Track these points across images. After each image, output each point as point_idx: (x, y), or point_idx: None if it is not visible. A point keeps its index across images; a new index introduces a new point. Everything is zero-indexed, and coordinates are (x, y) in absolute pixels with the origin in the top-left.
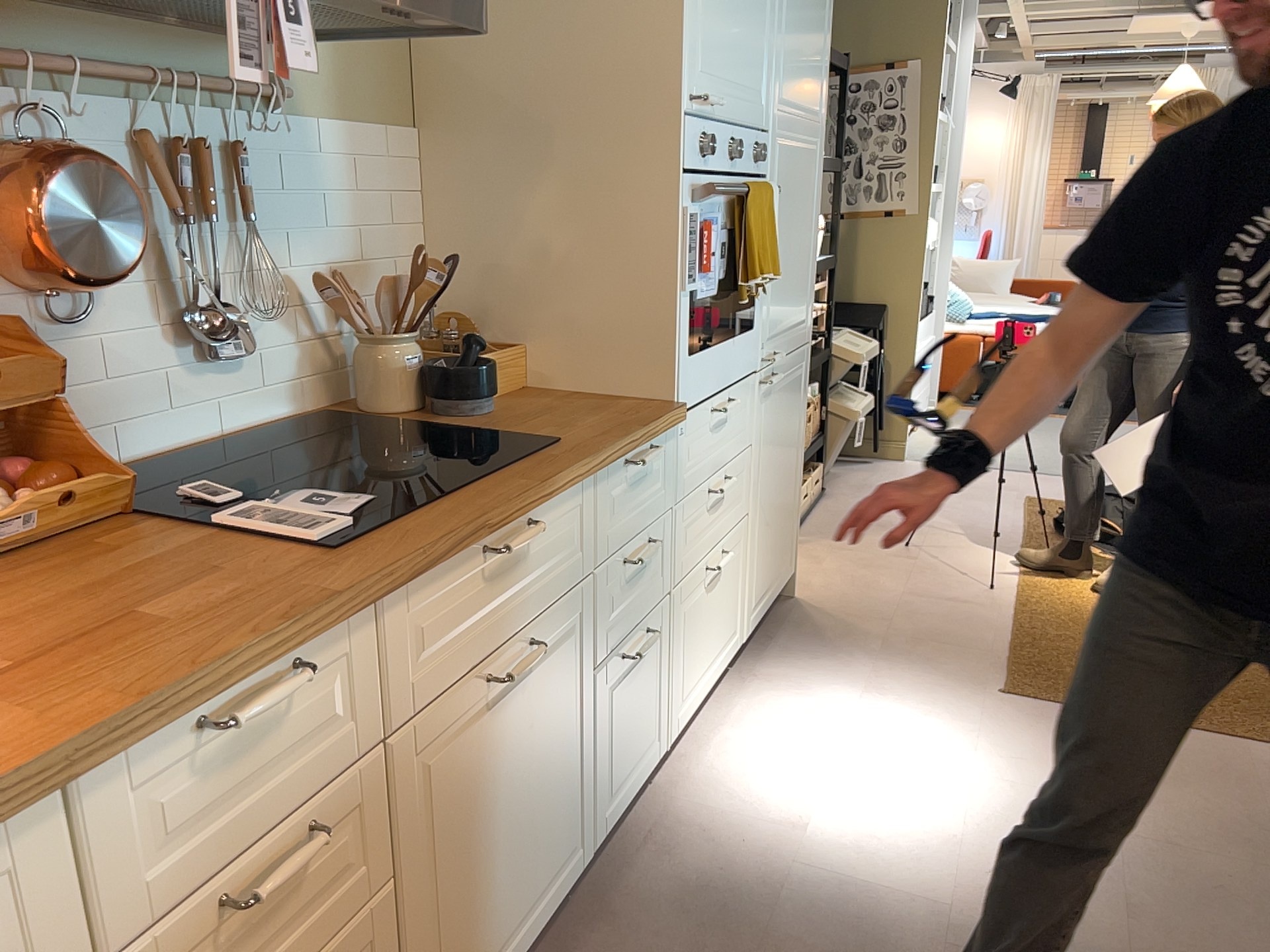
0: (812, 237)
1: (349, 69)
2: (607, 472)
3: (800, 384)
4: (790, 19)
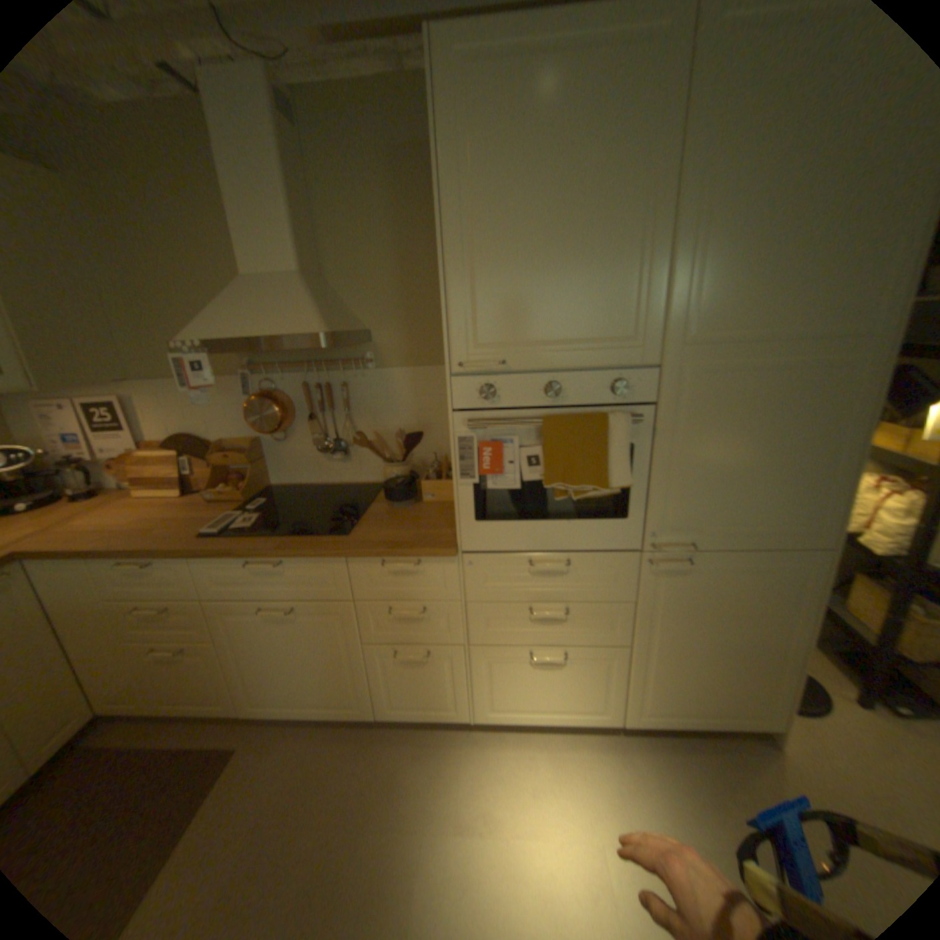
0: (842, 451)
1: (413, 343)
2: (360, 561)
3: (790, 583)
4: (721, 250)
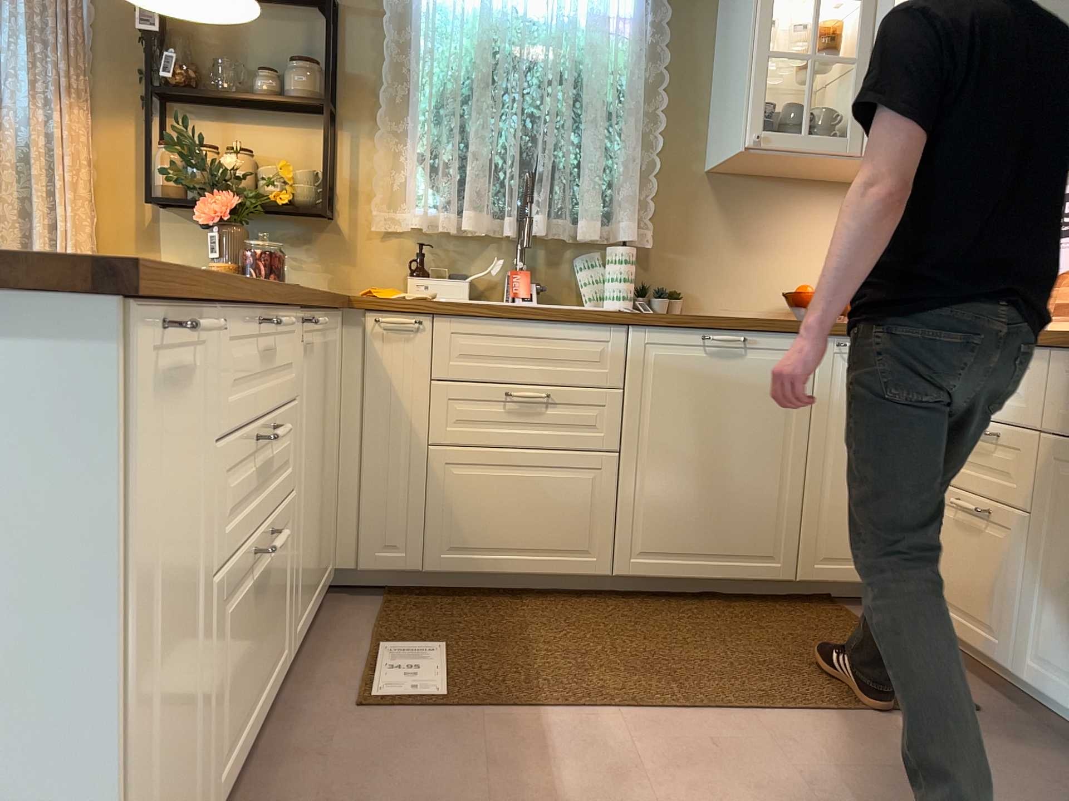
0: None
1: None
2: None
3: None
4: None
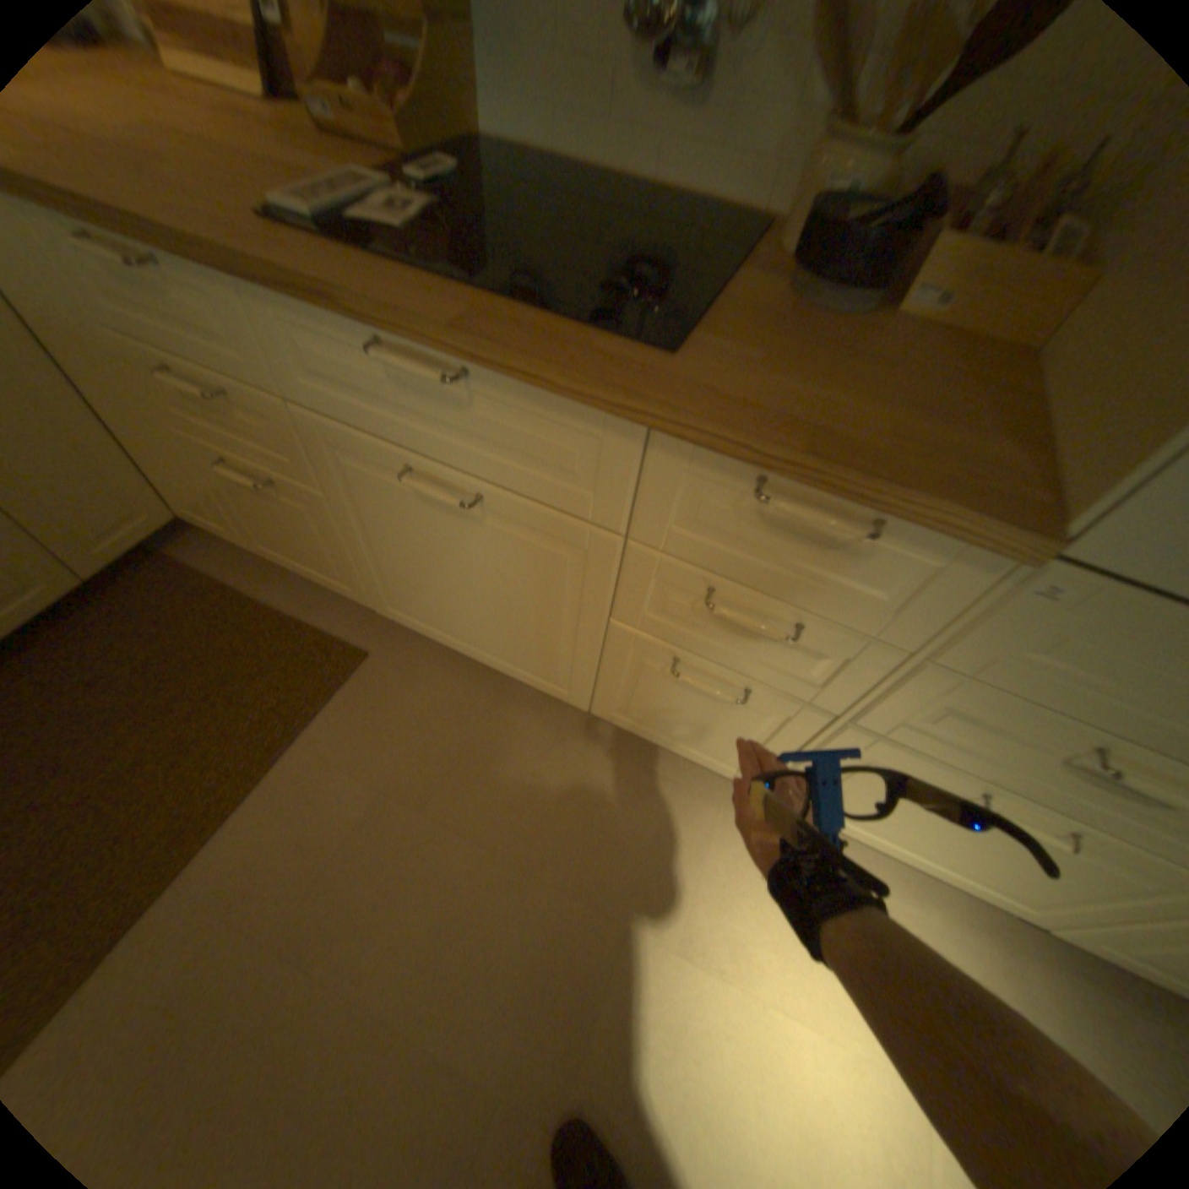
0: None
1: None
2: (692, 452)
3: None
4: None
